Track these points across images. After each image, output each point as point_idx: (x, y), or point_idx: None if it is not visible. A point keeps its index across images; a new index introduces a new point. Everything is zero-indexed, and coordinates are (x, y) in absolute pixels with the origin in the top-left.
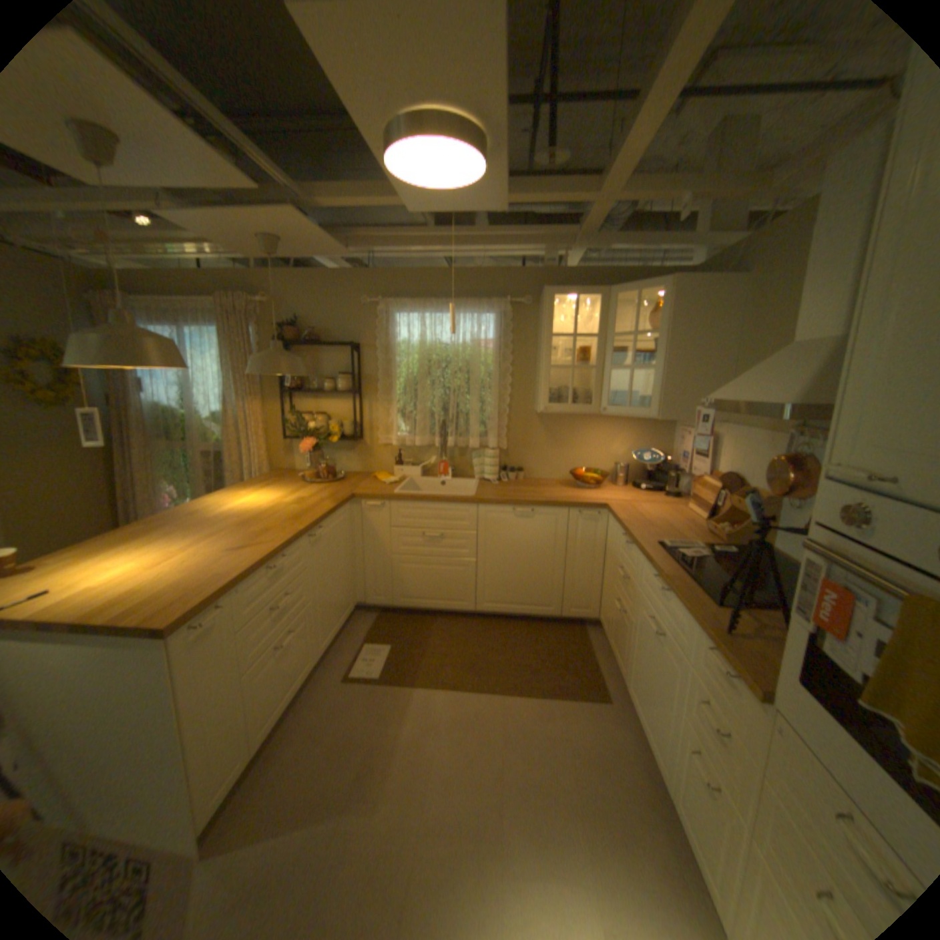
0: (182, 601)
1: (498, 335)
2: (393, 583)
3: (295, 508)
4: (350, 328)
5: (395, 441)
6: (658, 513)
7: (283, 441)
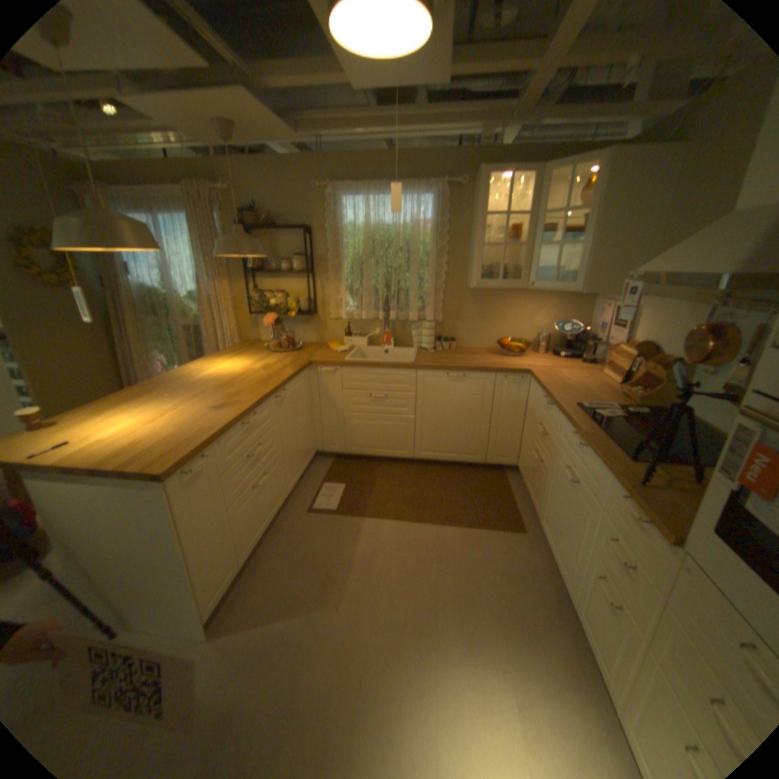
0: (174, 451)
1: (435, 214)
2: (346, 435)
3: (262, 373)
4: (302, 211)
5: (344, 315)
6: (576, 378)
7: (249, 315)
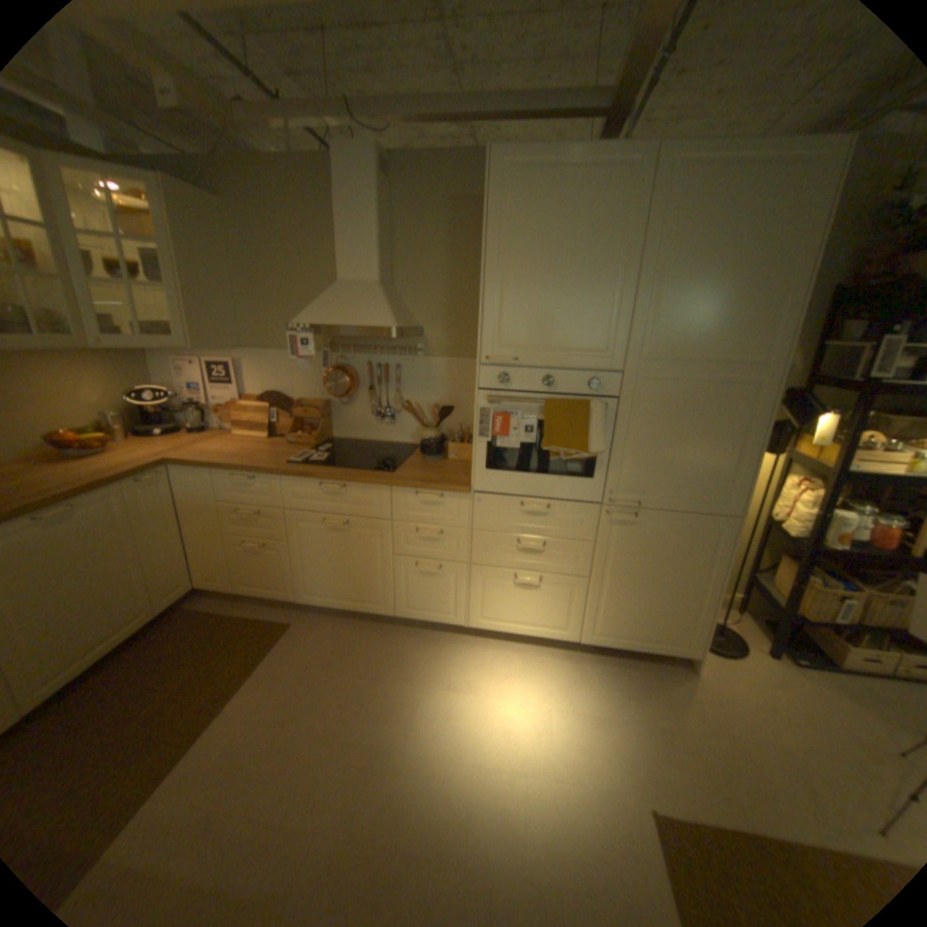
0: None
1: None
2: None
3: None
4: None
5: None
6: (226, 448)
7: None
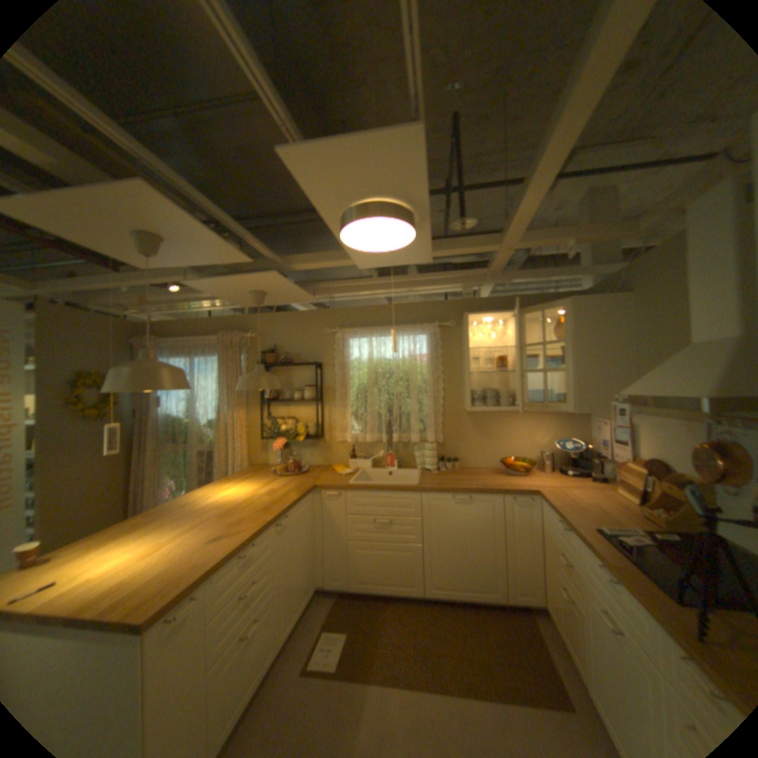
0: (162, 593)
1: (430, 350)
2: (349, 569)
3: (267, 499)
4: (316, 352)
5: (349, 438)
6: (590, 499)
7: (261, 440)
